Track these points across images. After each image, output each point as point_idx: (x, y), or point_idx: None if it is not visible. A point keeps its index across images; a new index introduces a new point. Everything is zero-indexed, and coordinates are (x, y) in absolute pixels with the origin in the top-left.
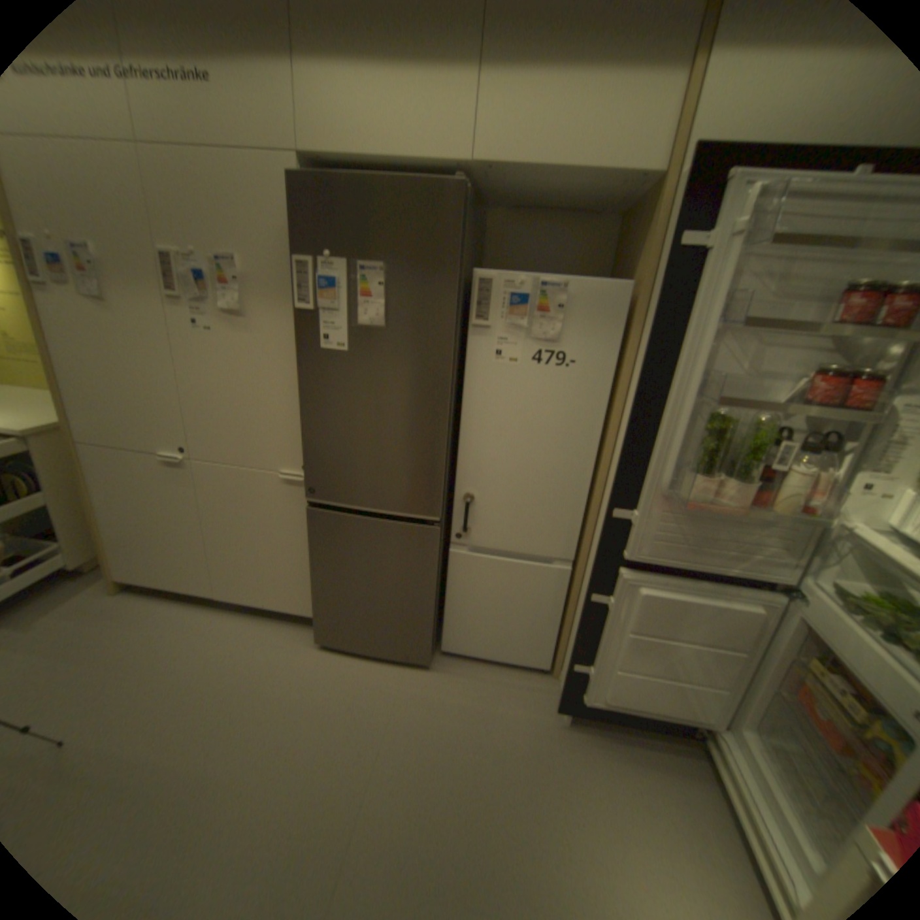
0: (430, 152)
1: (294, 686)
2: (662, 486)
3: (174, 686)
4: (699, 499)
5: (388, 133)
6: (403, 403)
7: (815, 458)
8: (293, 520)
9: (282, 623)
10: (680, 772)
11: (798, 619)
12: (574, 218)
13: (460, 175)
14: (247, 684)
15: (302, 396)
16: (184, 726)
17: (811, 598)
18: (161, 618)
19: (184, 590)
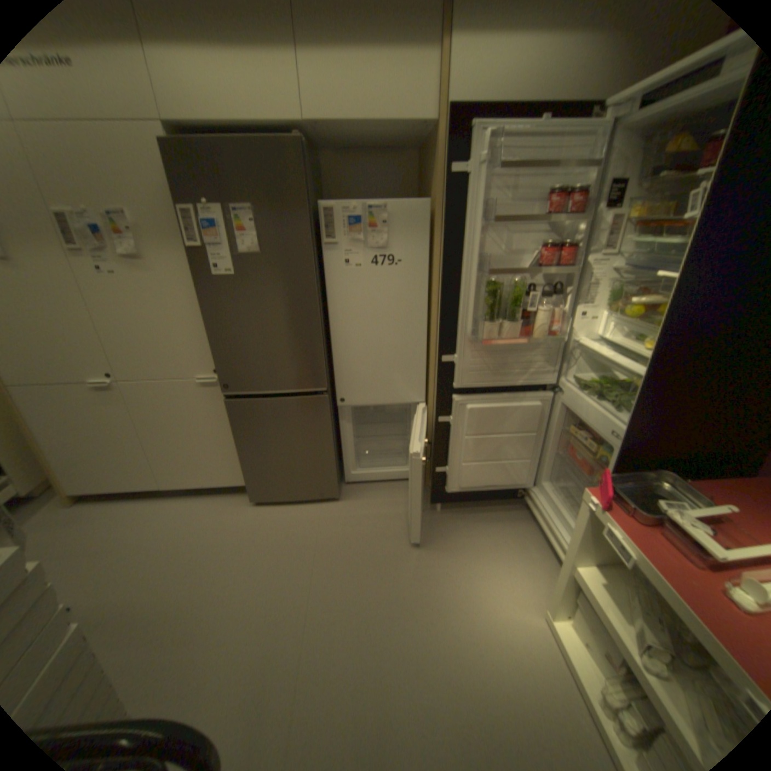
0: (270, 116)
1: (242, 532)
2: (468, 335)
3: (147, 554)
4: (491, 339)
5: (234, 103)
6: (284, 308)
7: (552, 301)
8: (214, 414)
9: (220, 496)
10: (510, 519)
11: (560, 404)
12: (384, 154)
13: (296, 132)
14: (205, 540)
15: (202, 316)
16: (165, 576)
17: (565, 390)
18: (118, 513)
19: (132, 489)
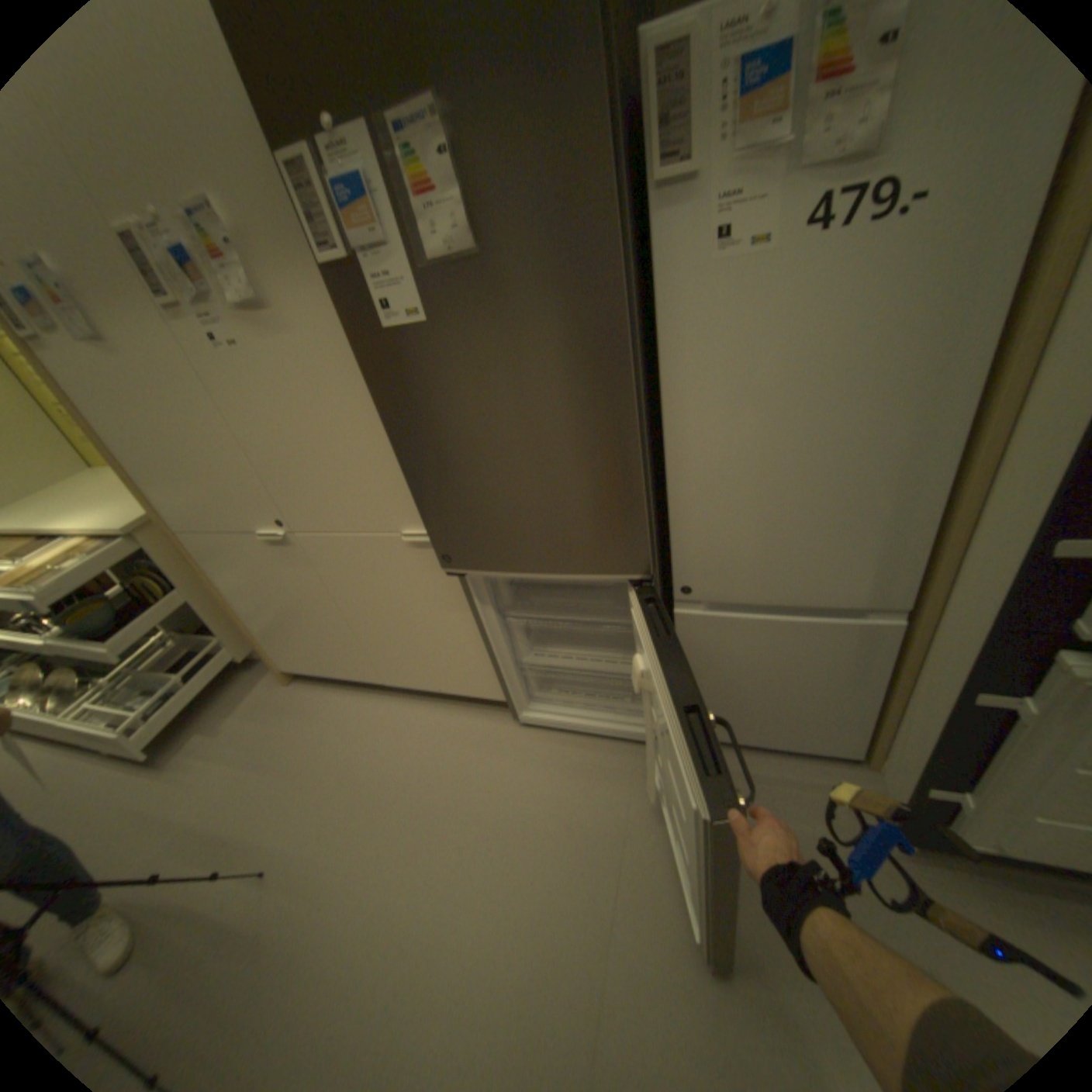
0: None
1: (495, 795)
2: None
3: (361, 800)
4: None
5: None
6: (546, 393)
7: None
8: (440, 592)
9: (468, 706)
10: None
11: None
12: None
13: None
14: (440, 794)
15: (391, 416)
16: (379, 853)
17: None
18: (337, 710)
19: (351, 677)
